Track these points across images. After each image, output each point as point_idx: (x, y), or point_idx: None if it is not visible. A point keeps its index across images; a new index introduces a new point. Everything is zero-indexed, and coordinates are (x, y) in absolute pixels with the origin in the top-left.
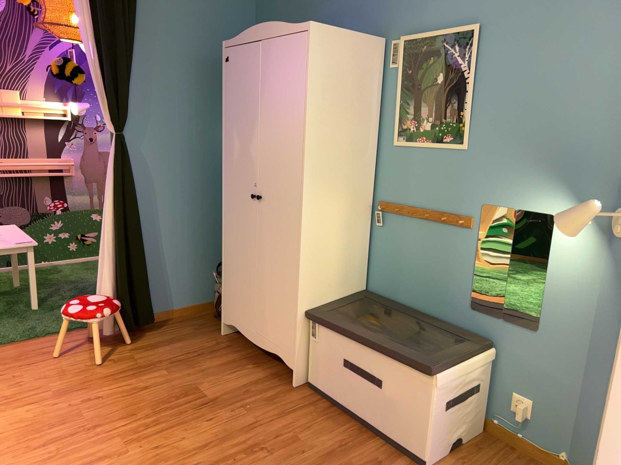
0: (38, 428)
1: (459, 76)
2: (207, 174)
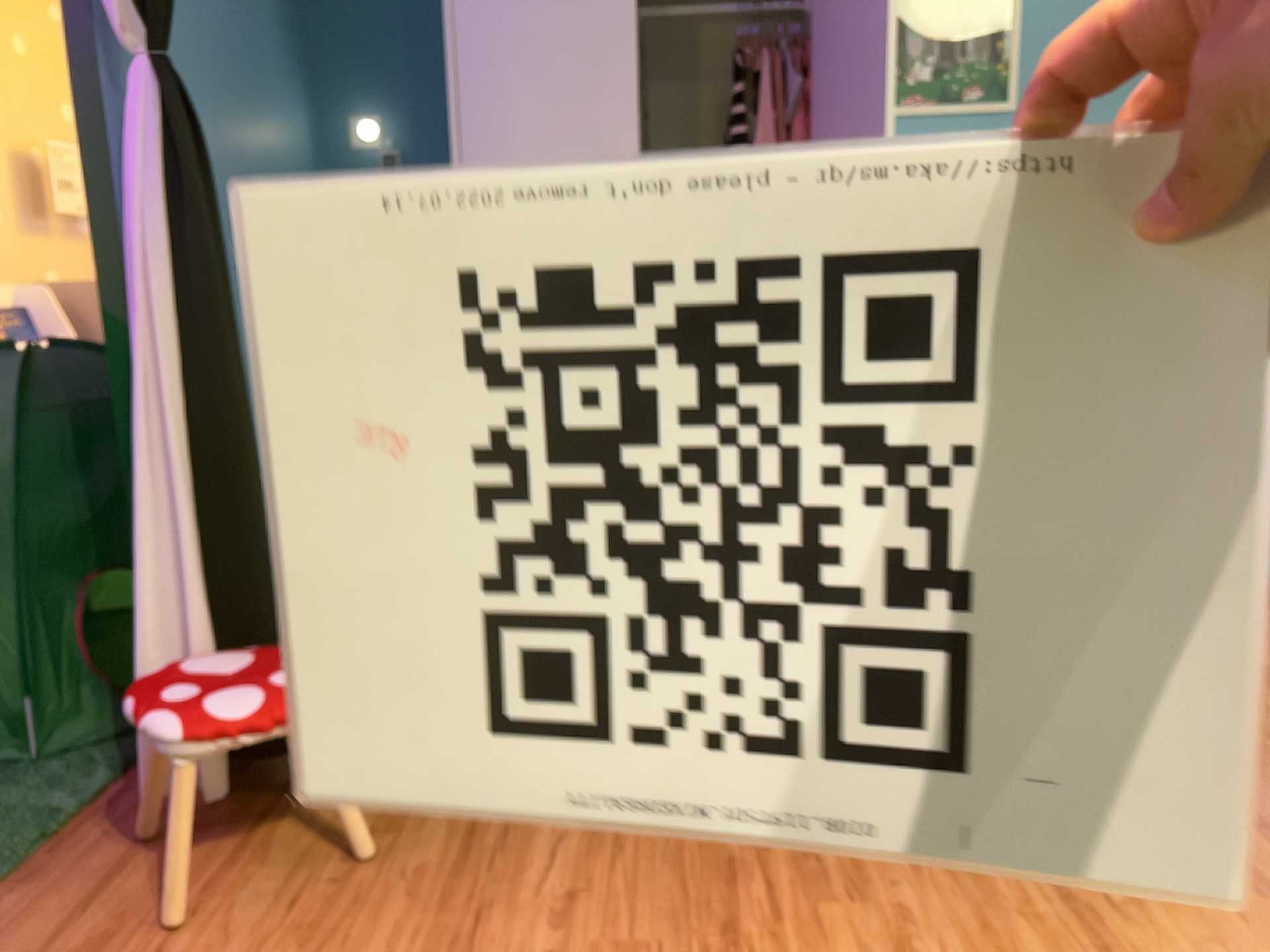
0: None
1: None
2: None
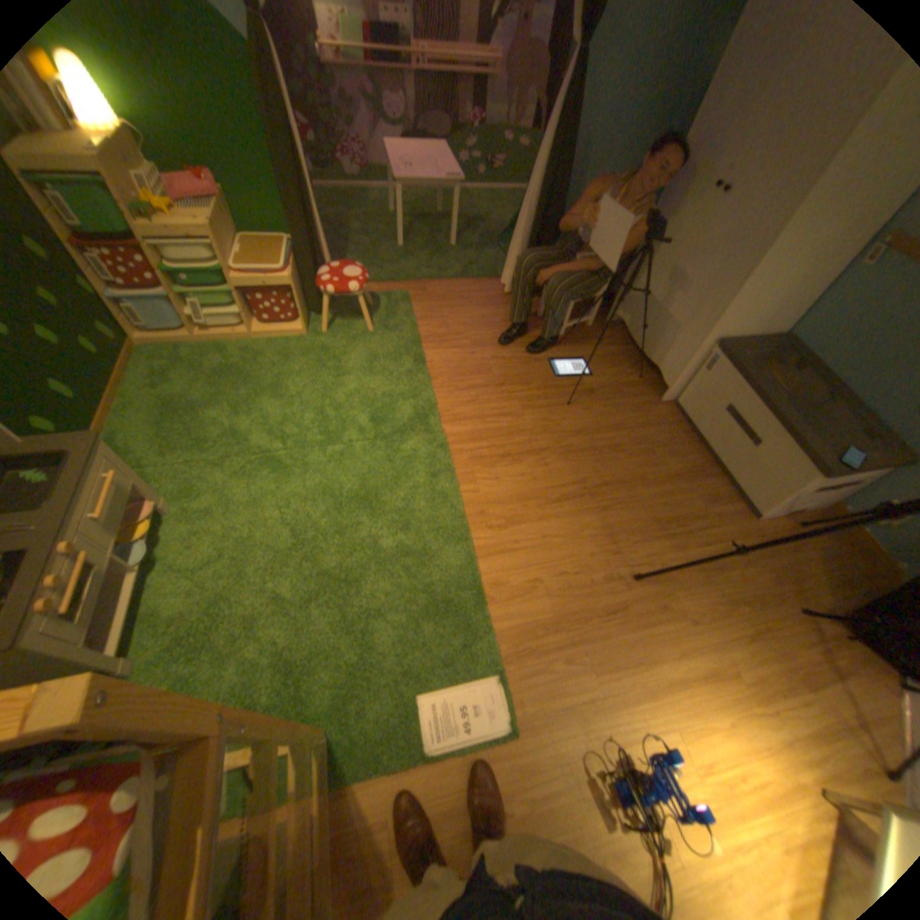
0: (461, 373)
1: None
2: (659, 121)
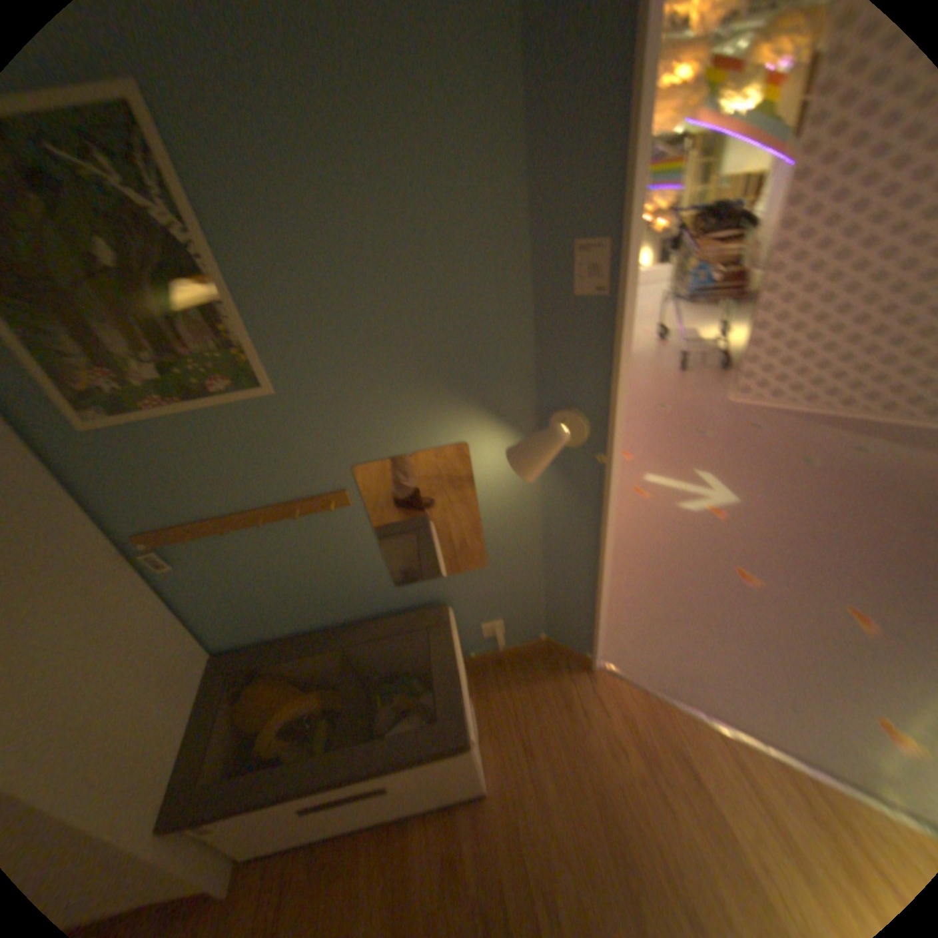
0: None
1: (157, 237)
2: None
